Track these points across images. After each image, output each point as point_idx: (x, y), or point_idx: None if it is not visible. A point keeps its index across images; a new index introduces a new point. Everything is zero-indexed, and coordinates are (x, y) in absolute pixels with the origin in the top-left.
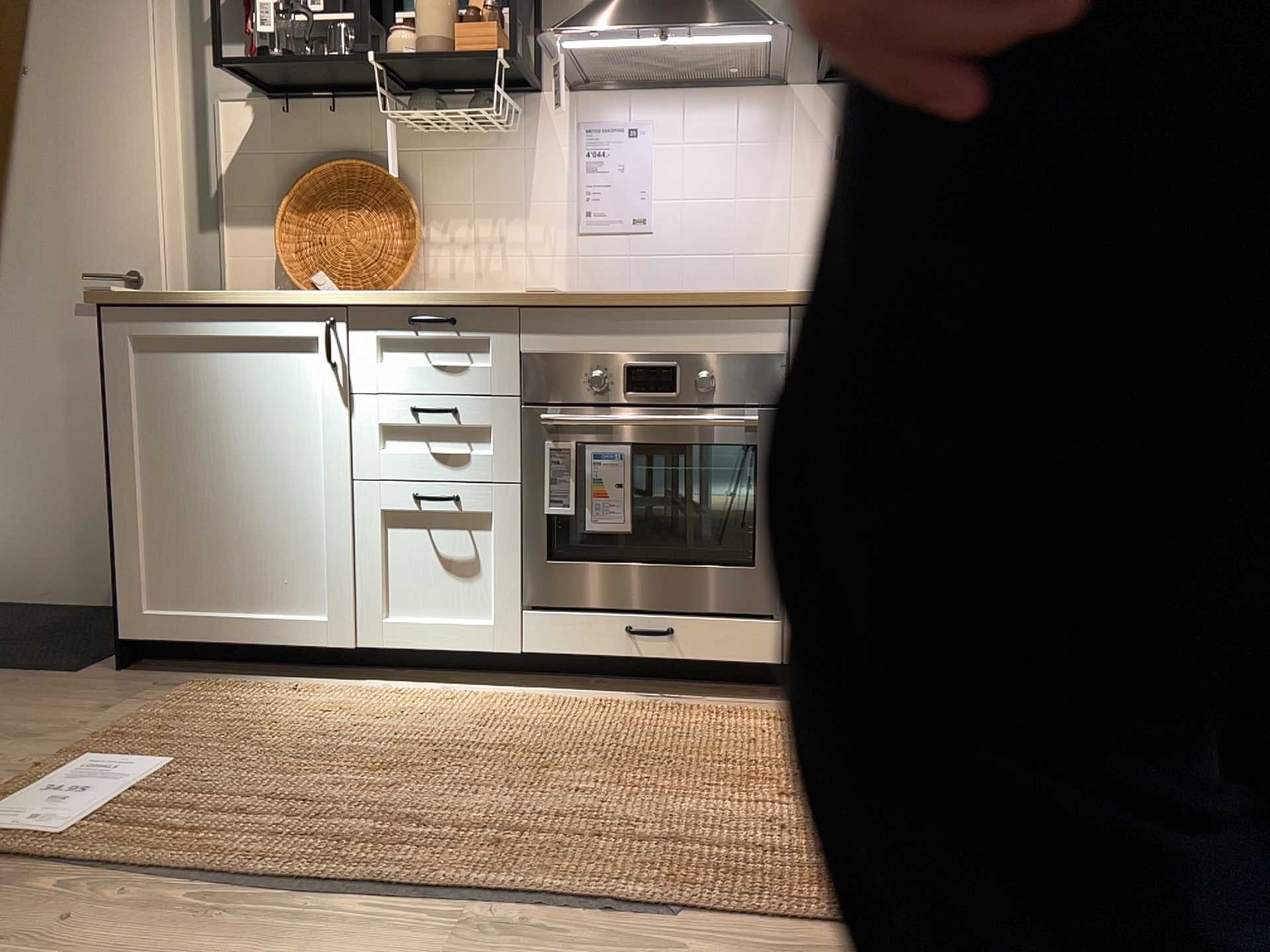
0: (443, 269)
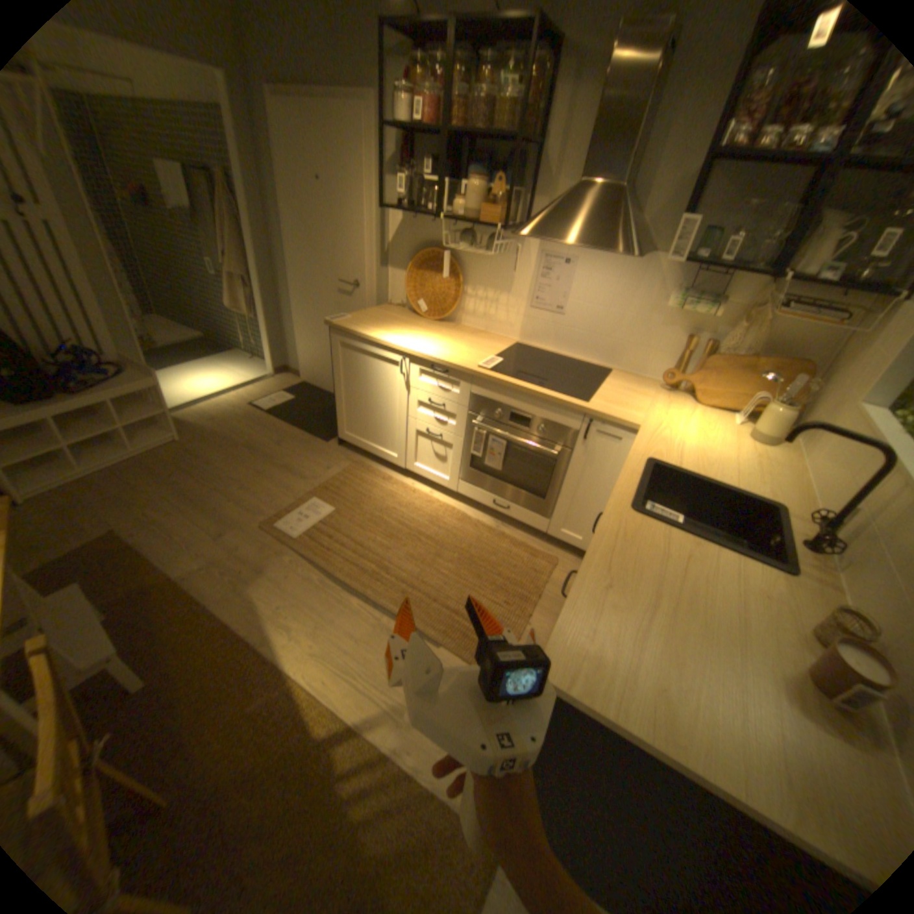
0: (471, 308)
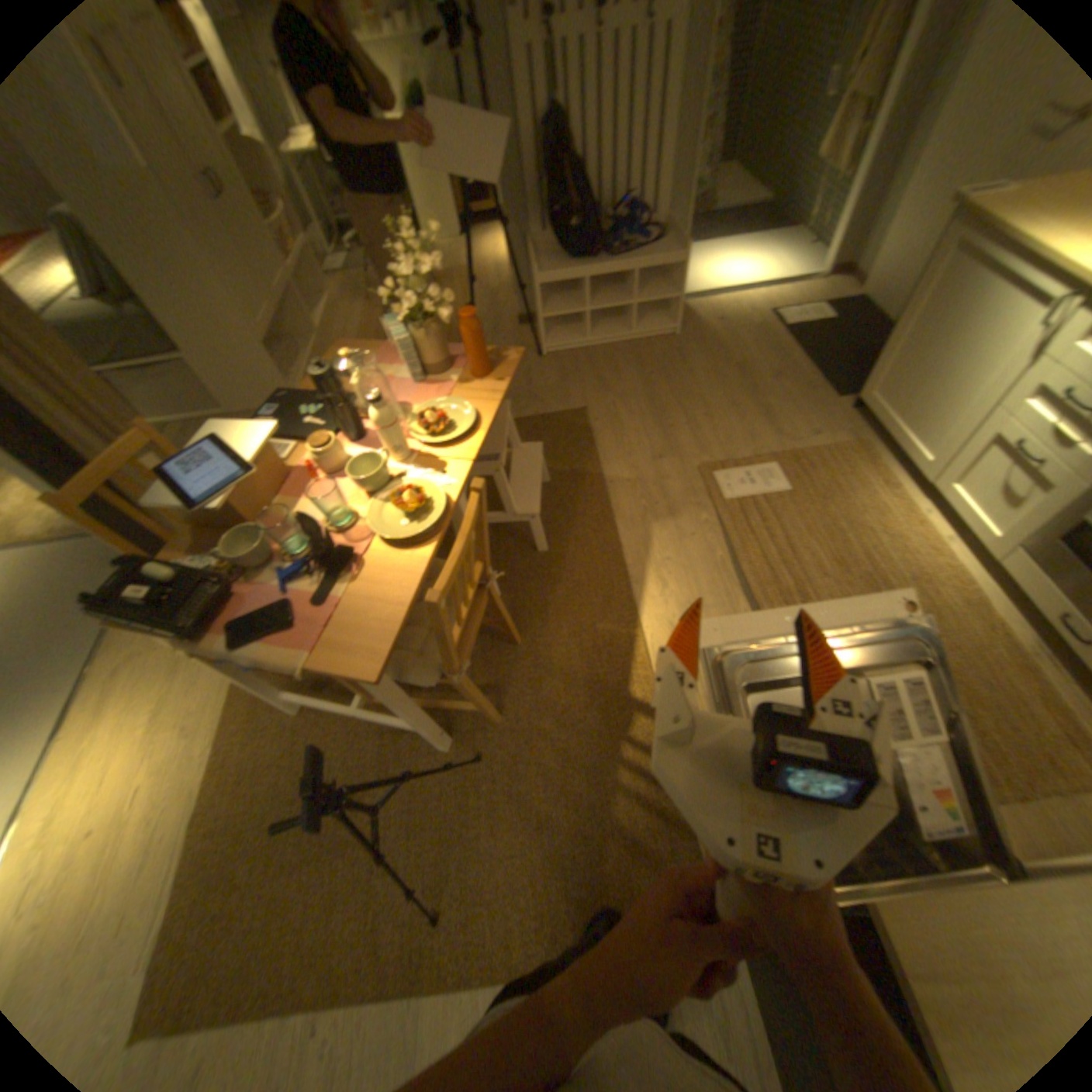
0: None
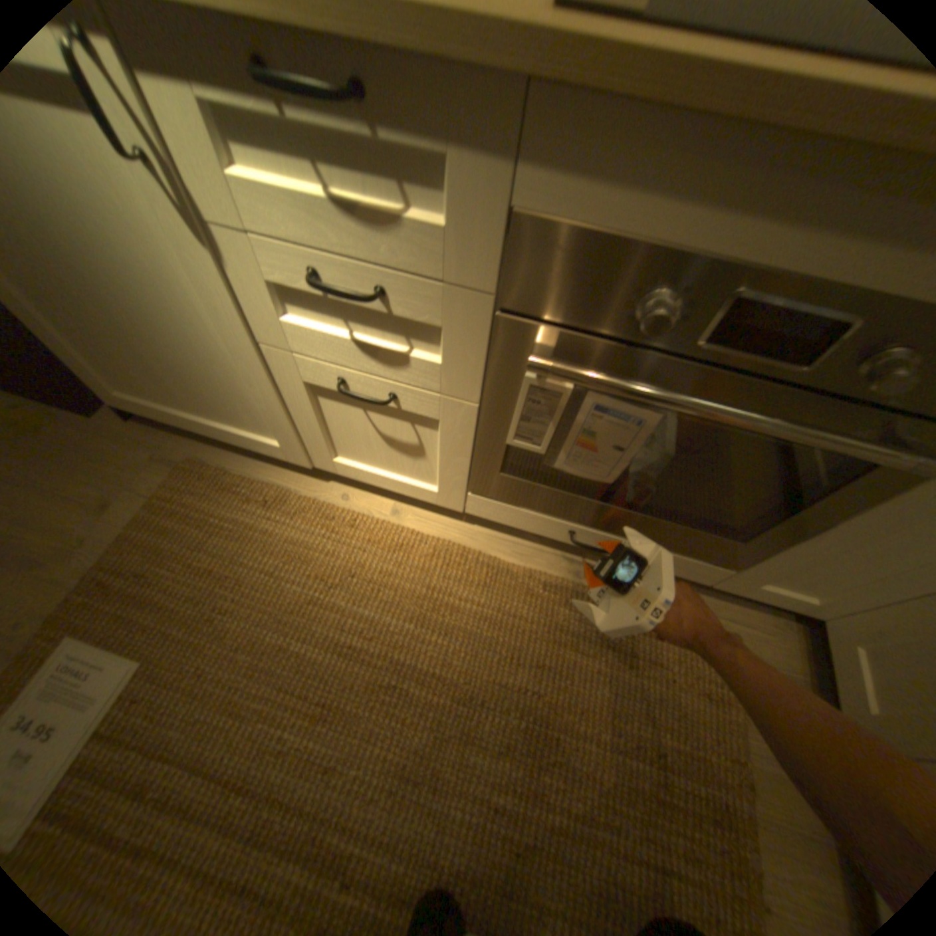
0: None
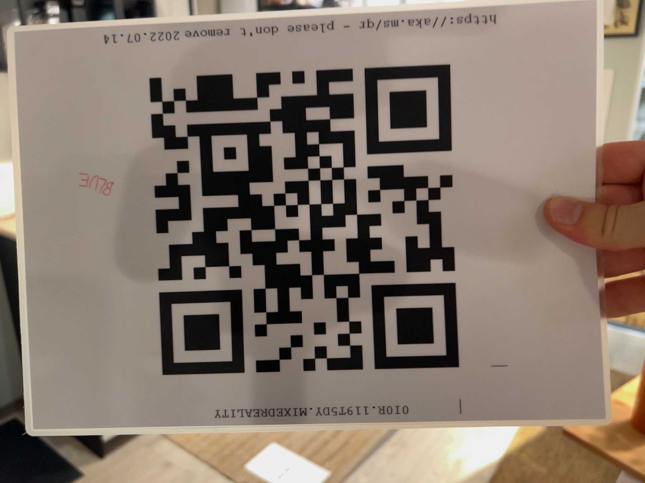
0: None
